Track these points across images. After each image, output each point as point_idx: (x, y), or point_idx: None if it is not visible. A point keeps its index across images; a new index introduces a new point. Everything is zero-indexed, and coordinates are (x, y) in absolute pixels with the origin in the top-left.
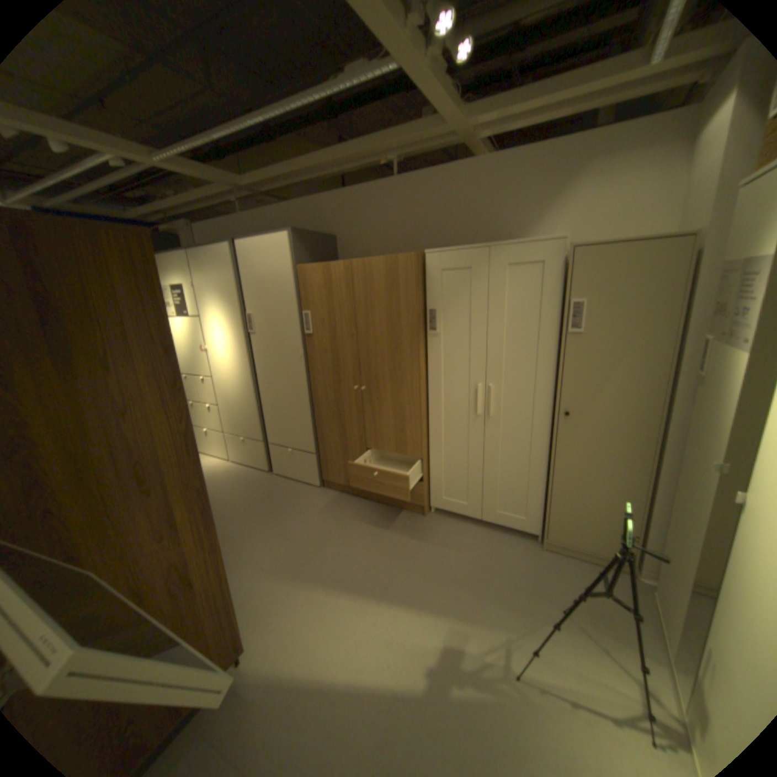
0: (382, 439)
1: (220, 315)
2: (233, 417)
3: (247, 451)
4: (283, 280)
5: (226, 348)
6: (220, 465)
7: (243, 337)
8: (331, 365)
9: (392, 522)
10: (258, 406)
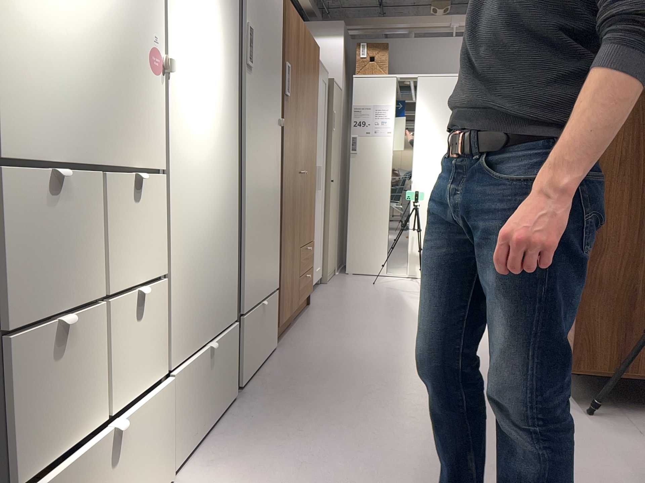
0: (304, 230)
1: None
2: (192, 291)
3: (208, 378)
4: None
5: (203, 77)
6: None
7: (232, 65)
8: (291, 142)
9: (325, 314)
10: (230, 234)
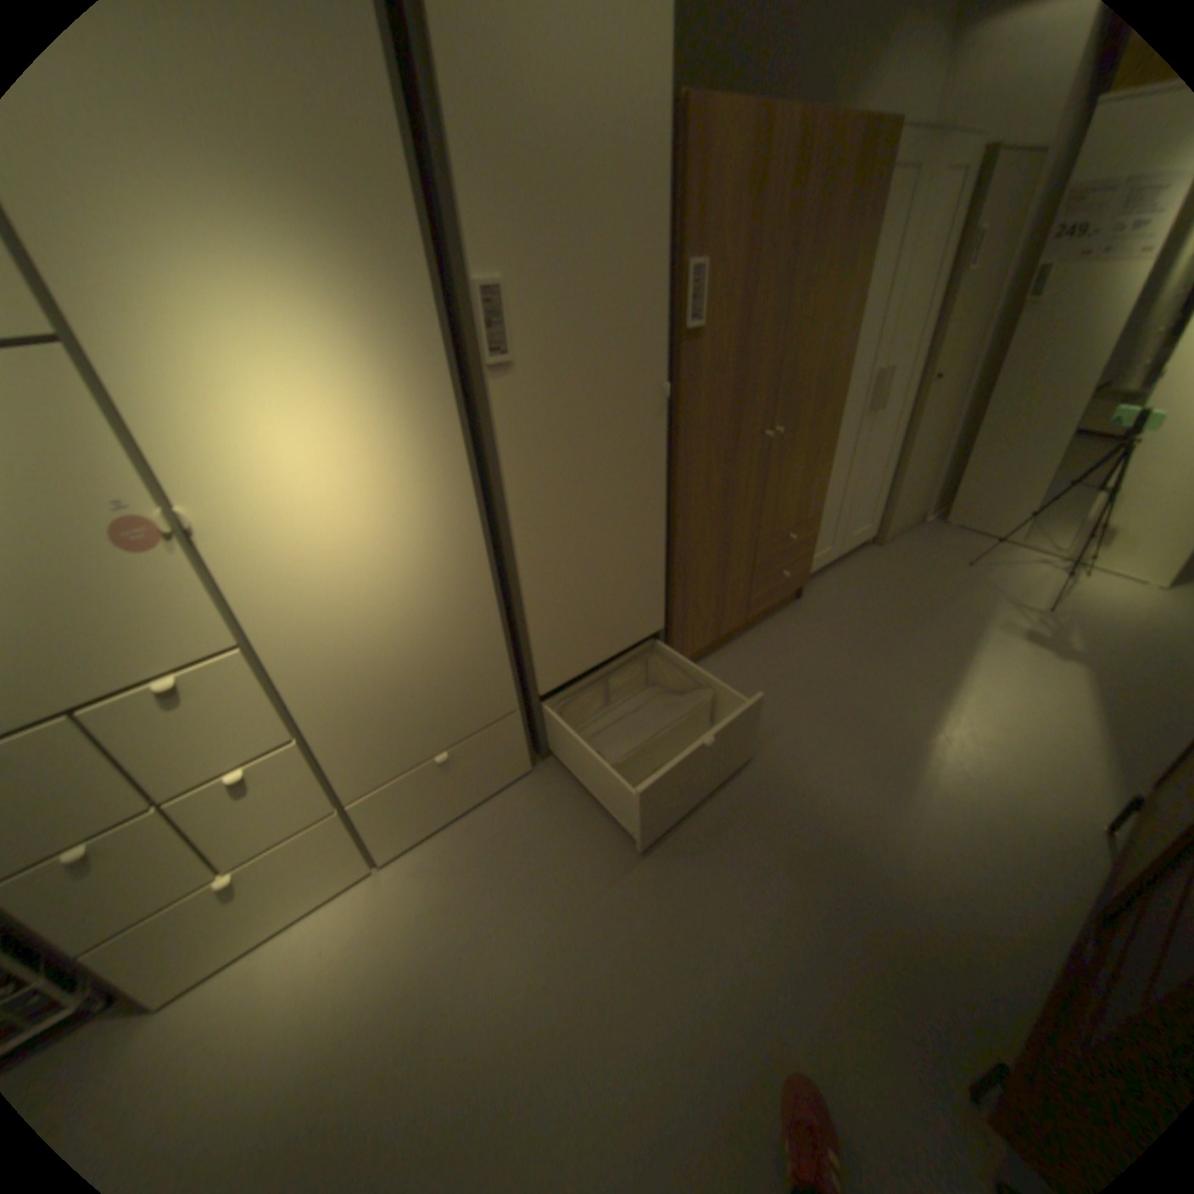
0: (781, 515)
1: (284, 303)
2: (393, 719)
3: (460, 775)
4: (639, 136)
5: (341, 467)
6: (369, 904)
7: (446, 392)
8: (728, 401)
9: (804, 629)
10: (502, 619)
